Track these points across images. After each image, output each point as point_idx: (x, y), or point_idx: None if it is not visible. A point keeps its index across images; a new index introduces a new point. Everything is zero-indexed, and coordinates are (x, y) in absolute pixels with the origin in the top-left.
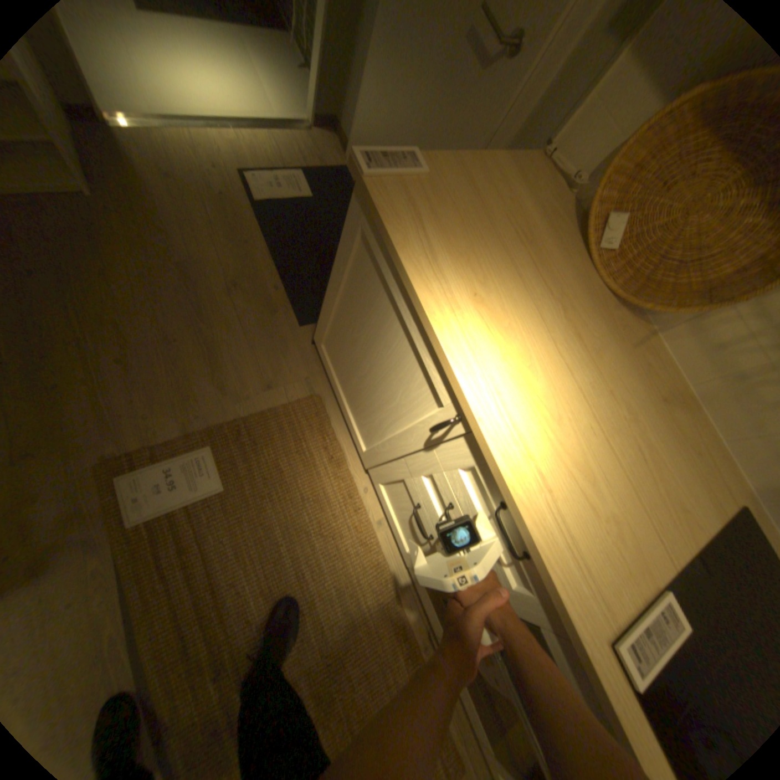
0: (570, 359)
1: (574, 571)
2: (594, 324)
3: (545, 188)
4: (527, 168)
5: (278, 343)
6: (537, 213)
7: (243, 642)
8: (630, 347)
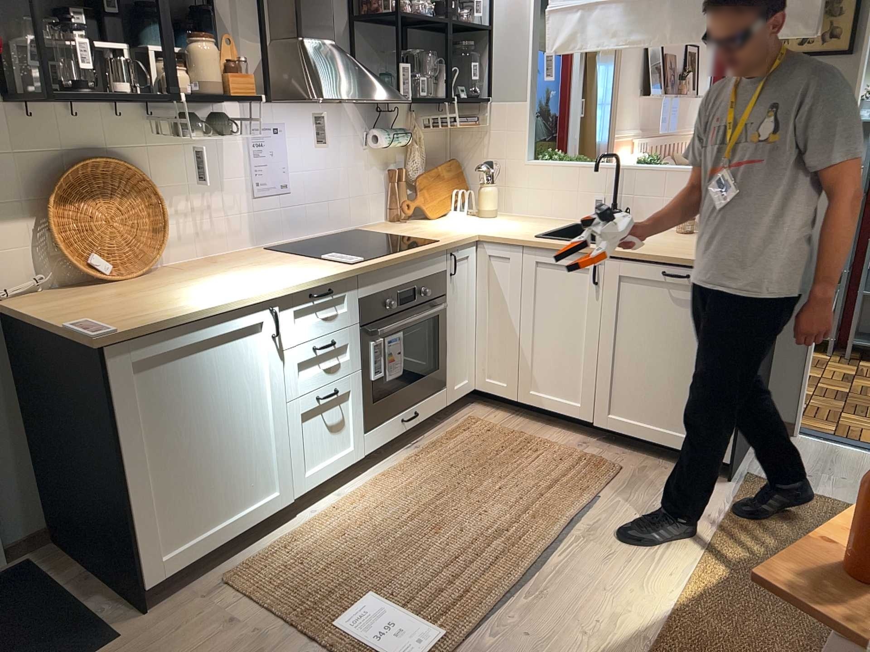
0: (211, 280)
1: (327, 271)
2: (175, 279)
3: (48, 298)
4: (31, 304)
5: (157, 644)
6: (84, 297)
7: (475, 528)
8: (184, 271)
